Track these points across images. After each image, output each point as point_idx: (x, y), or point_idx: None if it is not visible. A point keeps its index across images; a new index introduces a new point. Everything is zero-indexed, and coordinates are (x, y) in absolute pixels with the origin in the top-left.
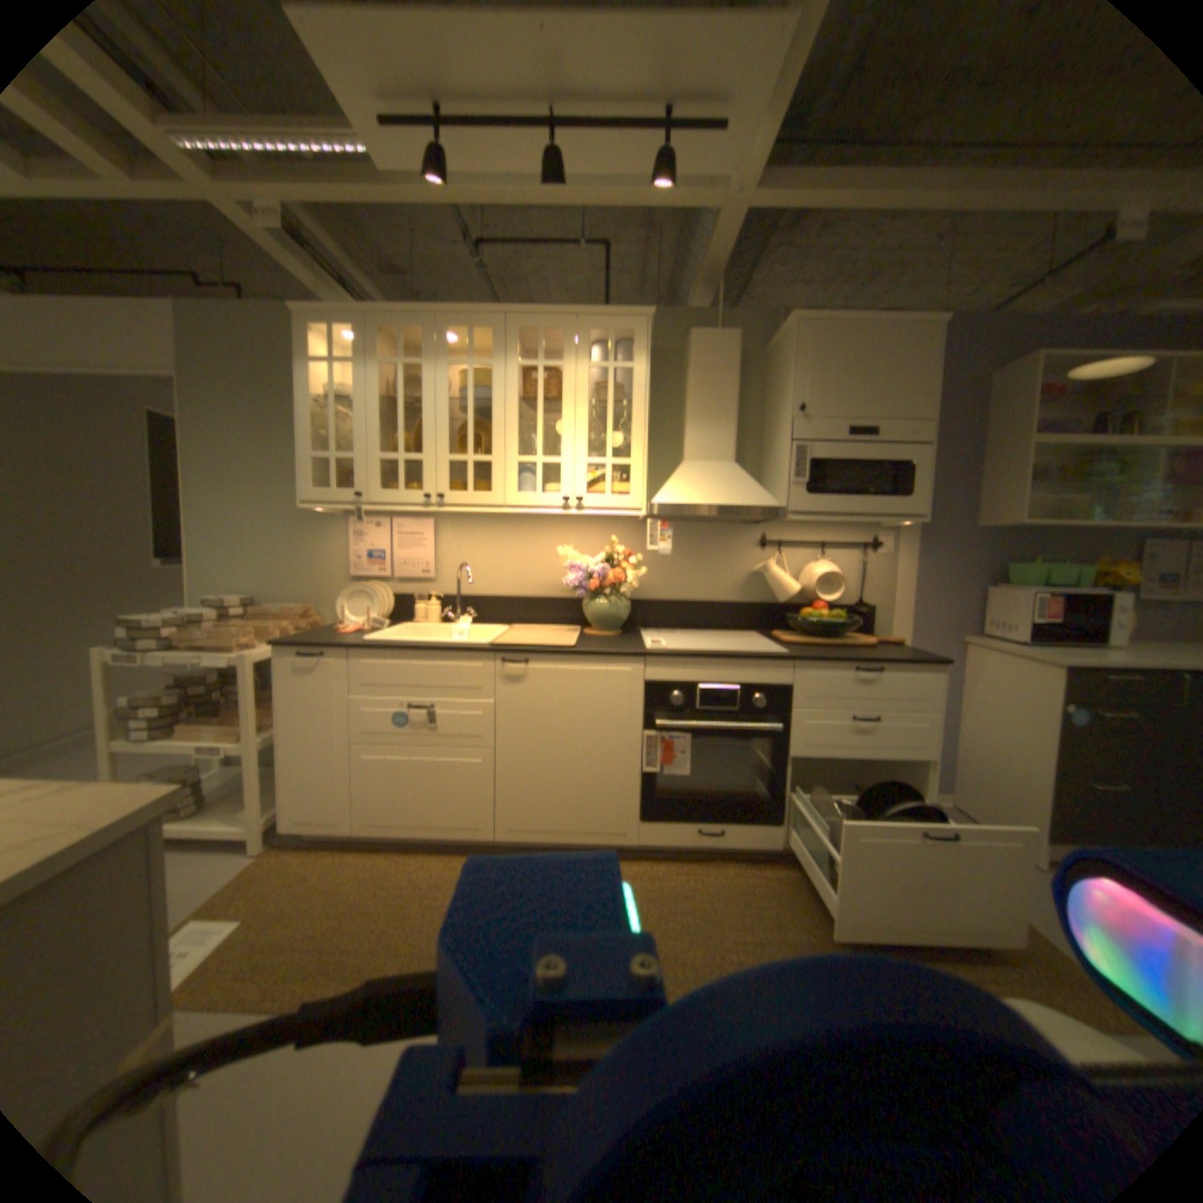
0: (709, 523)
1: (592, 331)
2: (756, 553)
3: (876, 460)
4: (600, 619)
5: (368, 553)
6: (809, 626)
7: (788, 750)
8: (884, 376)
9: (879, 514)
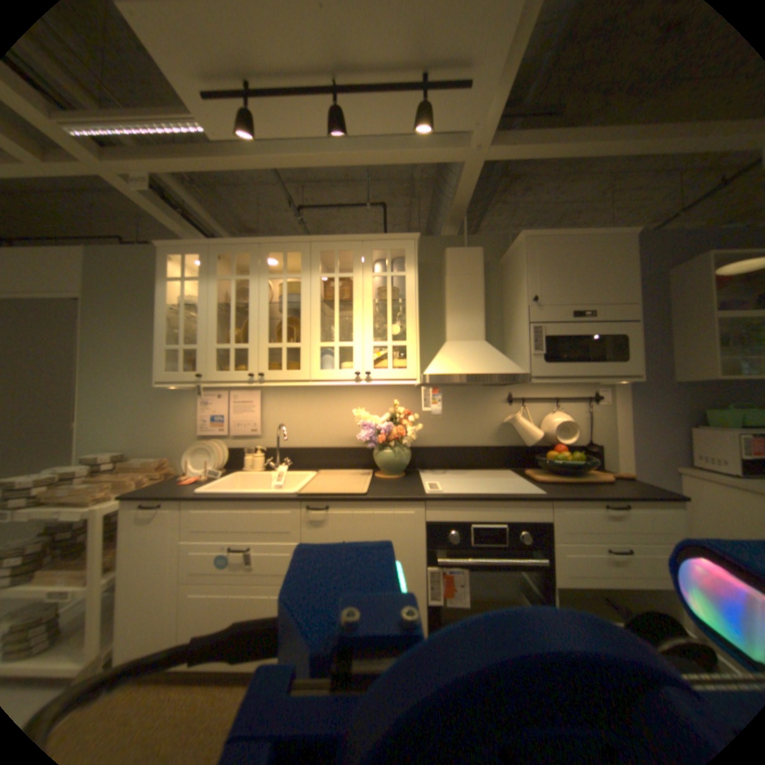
0: (468, 386)
1: (375, 253)
2: (506, 408)
3: (598, 335)
4: (389, 465)
5: (213, 418)
6: (557, 466)
7: (556, 582)
8: (596, 273)
9: (605, 376)
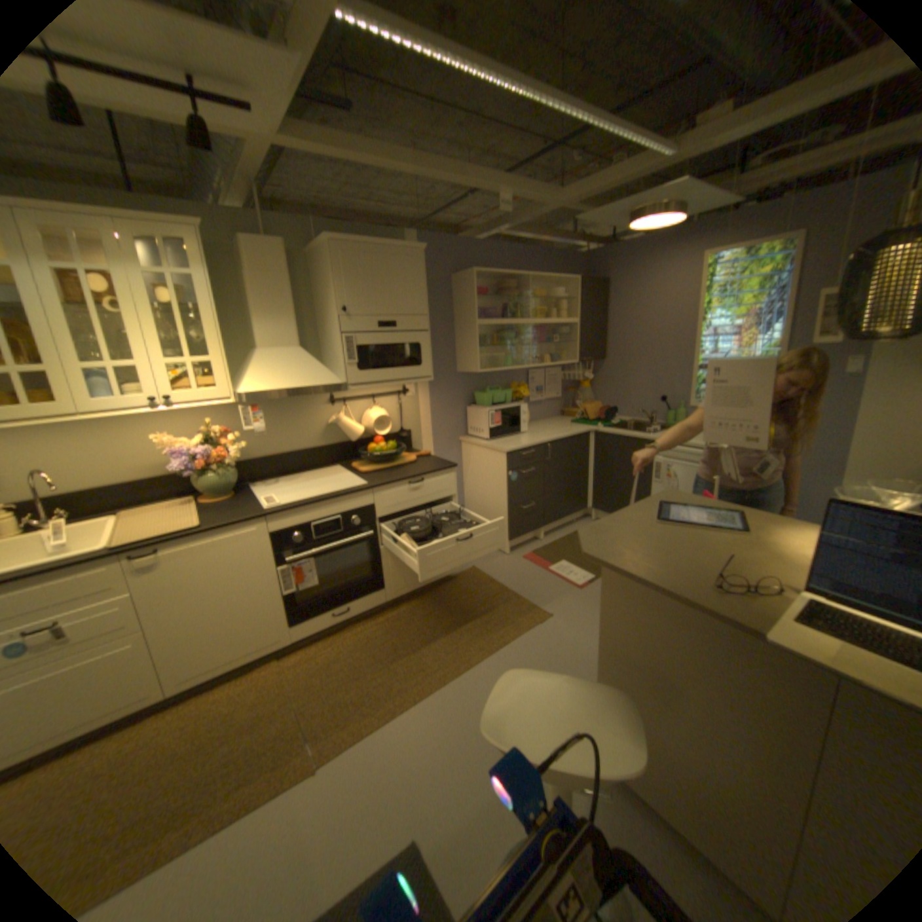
0: (290, 393)
1: (137, 233)
2: (330, 410)
3: (399, 346)
4: (216, 491)
5: None
6: (377, 458)
7: (380, 545)
8: (395, 287)
9: (407, 380)
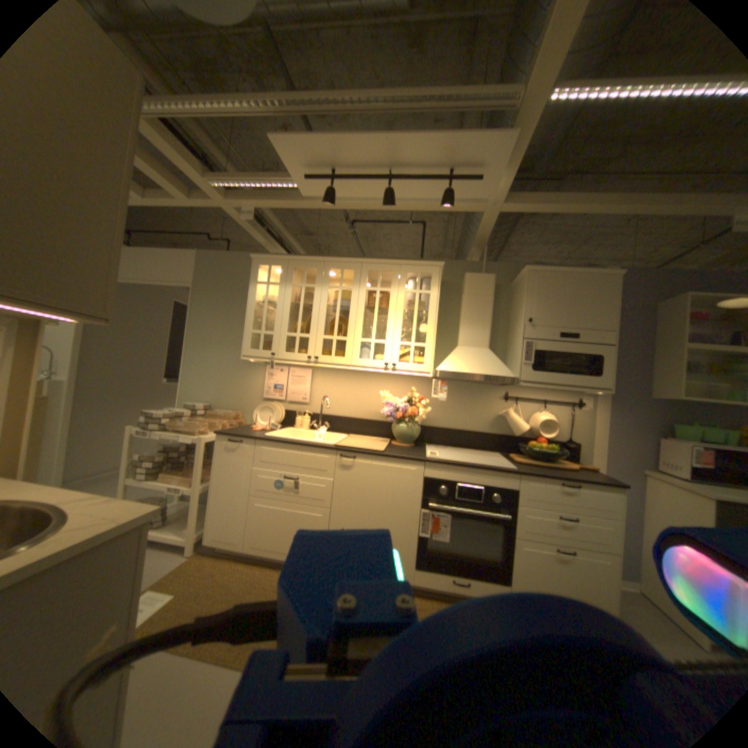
0: (473, 383)
1: (409, 273)
2: (502, 403)
3: (579, 353)
4: (402, 436)
5: (274, 386)
6: (534, 453)
7: (516, 534)
8: (583, 303)
9: (581, 386)
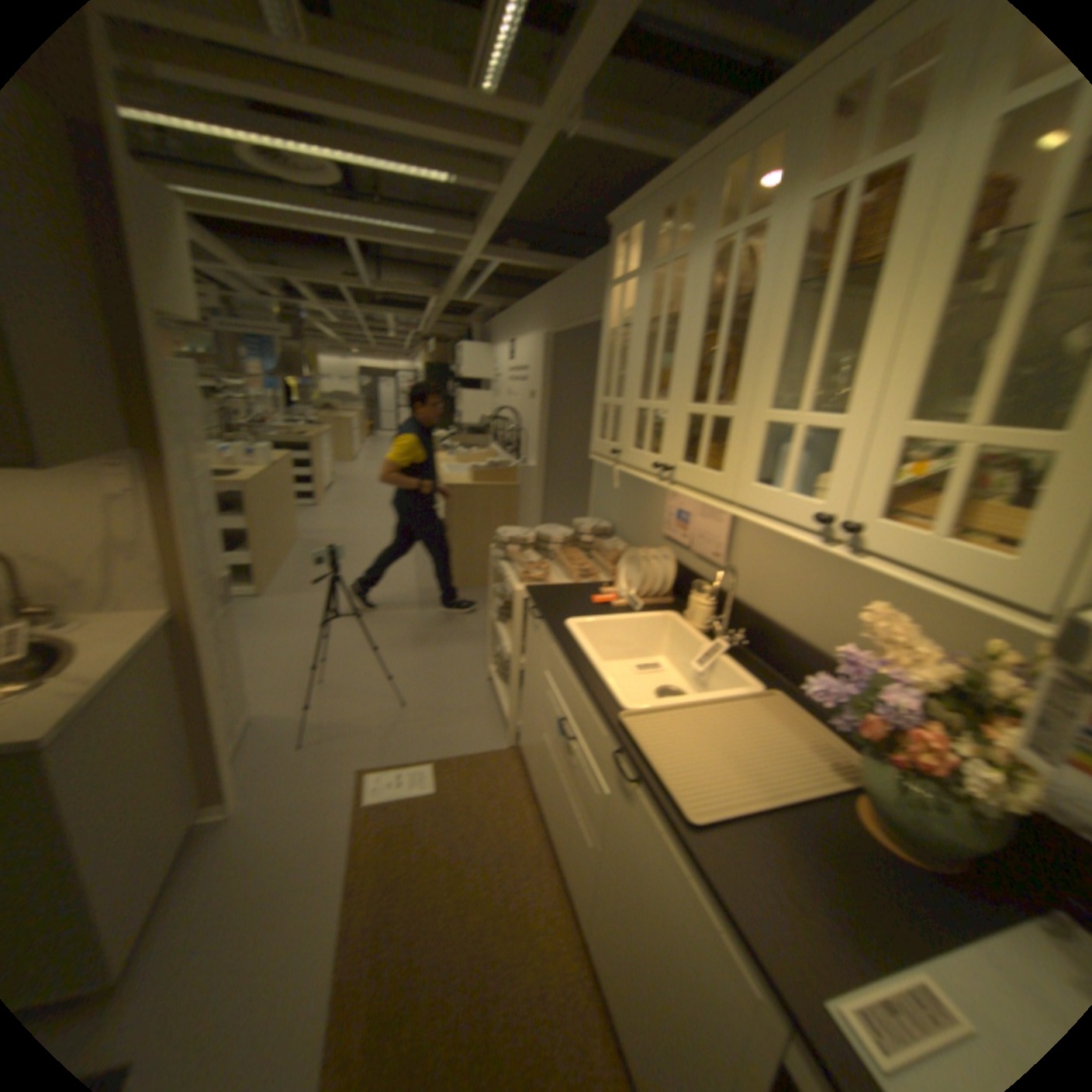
0: None
1: None
2: None
3: None
4: (894, 812)
5: (677, 515)
6: None
7: None
8: None
9: None
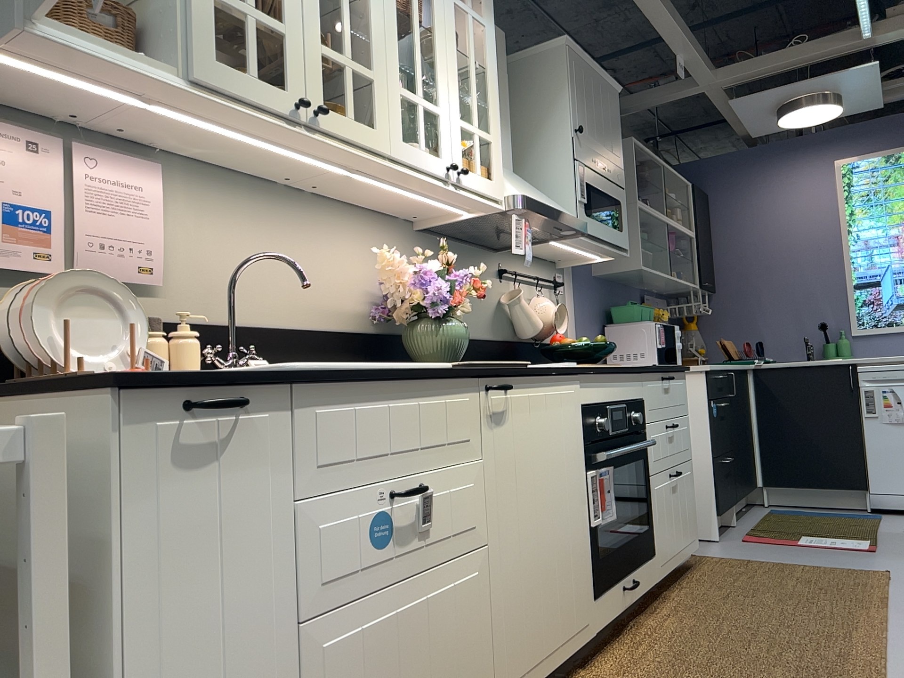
0: (470, 244)
1: None
2: (500, 284)
3: (609, 196)
4: (450, 352)
5: (10, 213)
6: (584, 354)
7: (650, 468)
8: (606, 123)
9: (612, 245)
